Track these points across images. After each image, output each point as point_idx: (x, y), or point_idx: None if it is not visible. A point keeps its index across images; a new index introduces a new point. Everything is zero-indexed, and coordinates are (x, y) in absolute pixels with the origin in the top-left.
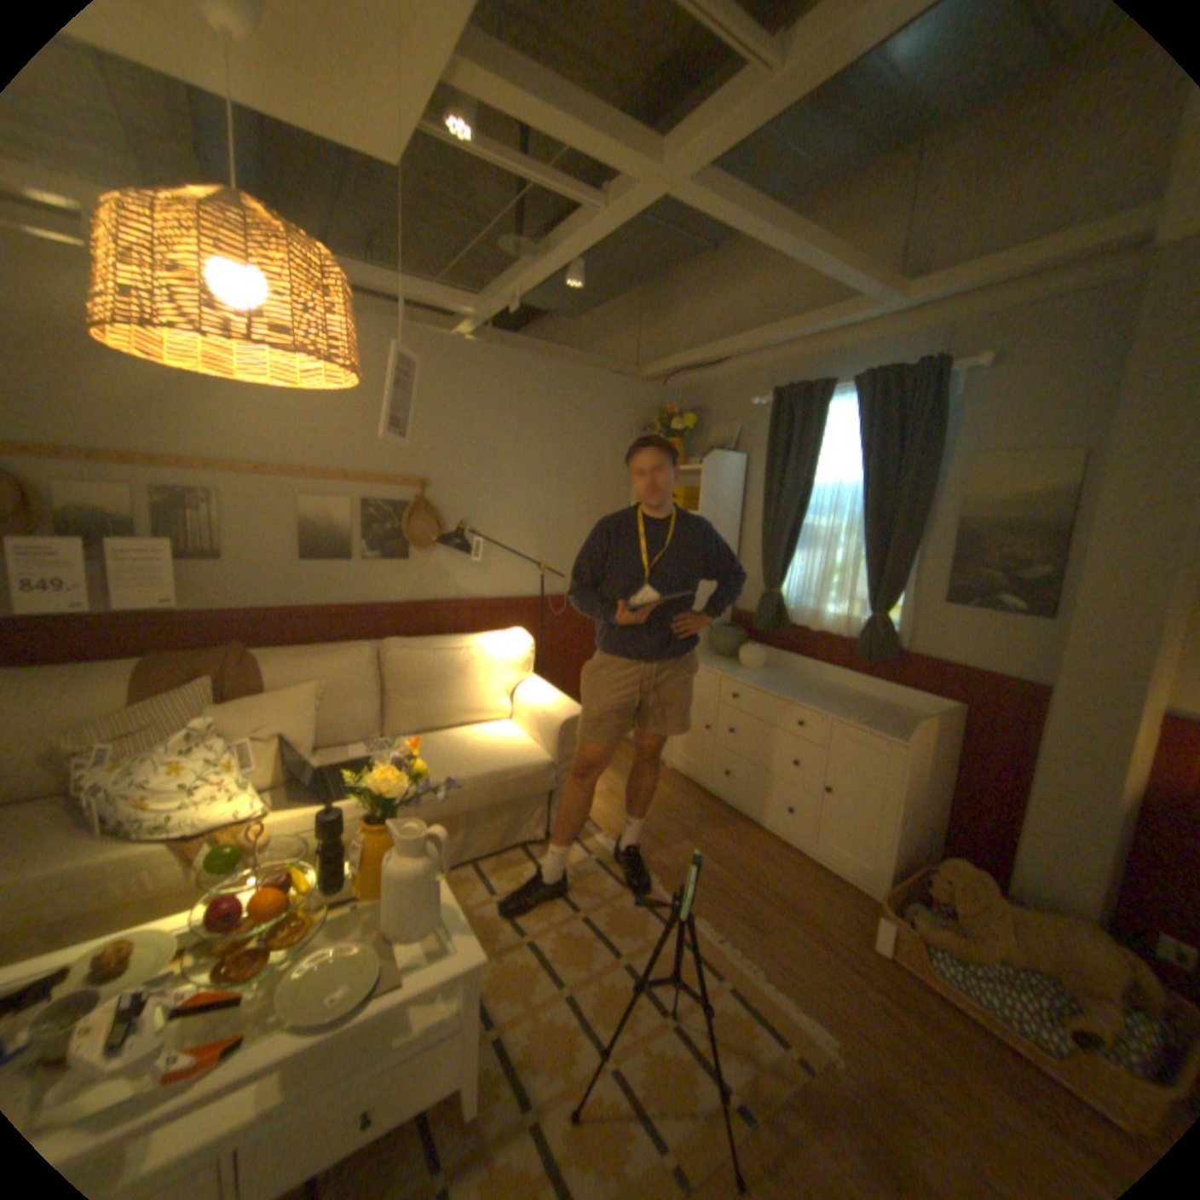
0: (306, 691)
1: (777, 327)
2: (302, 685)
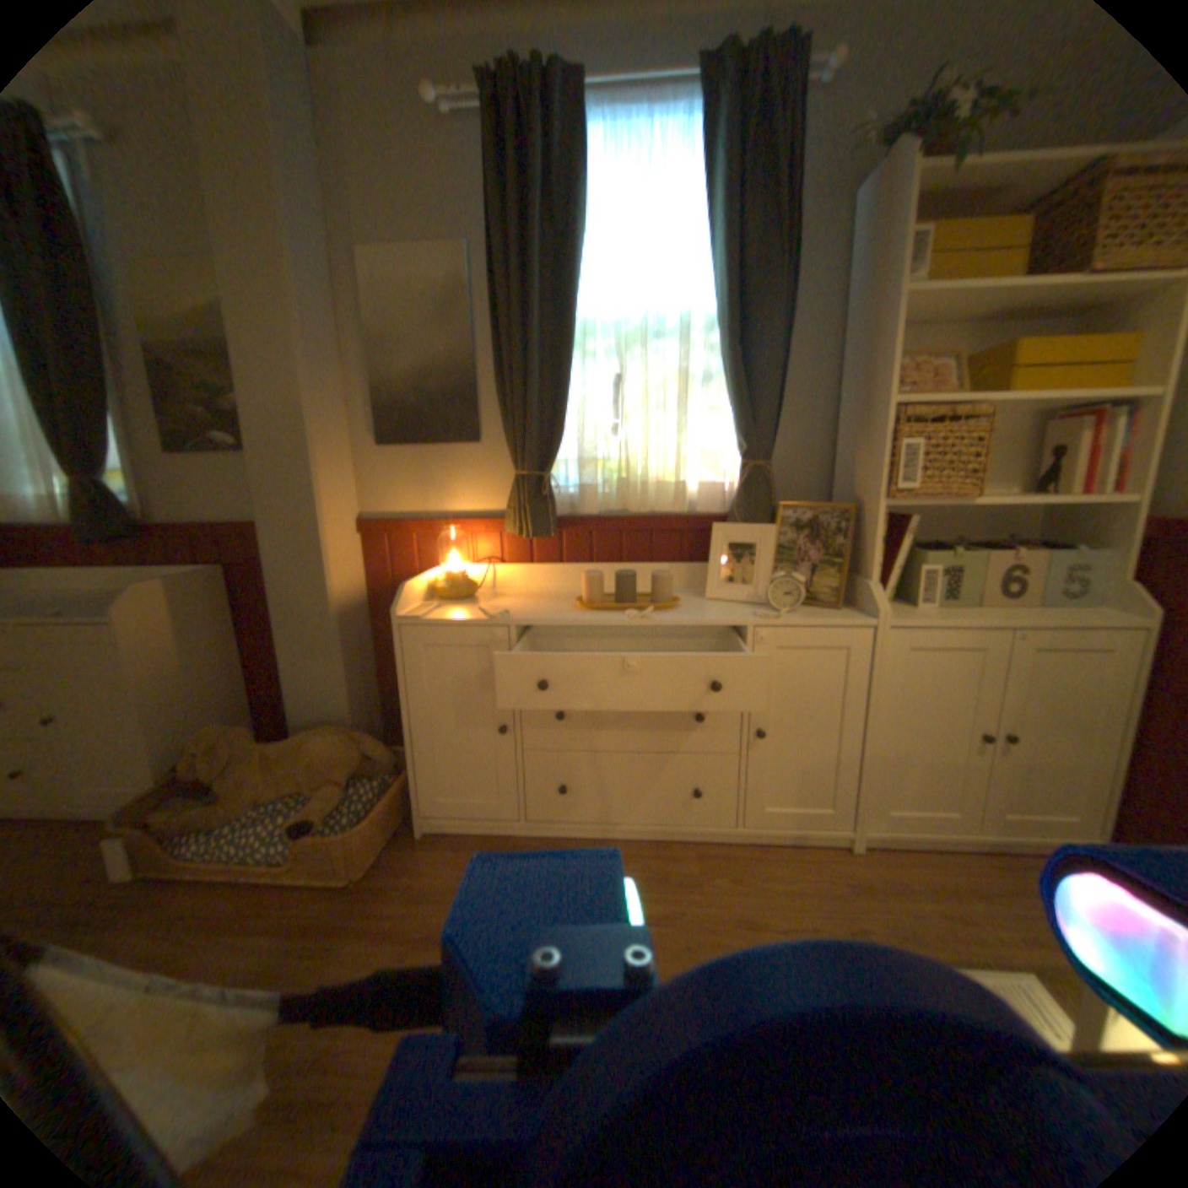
0: None
1: None
2: None
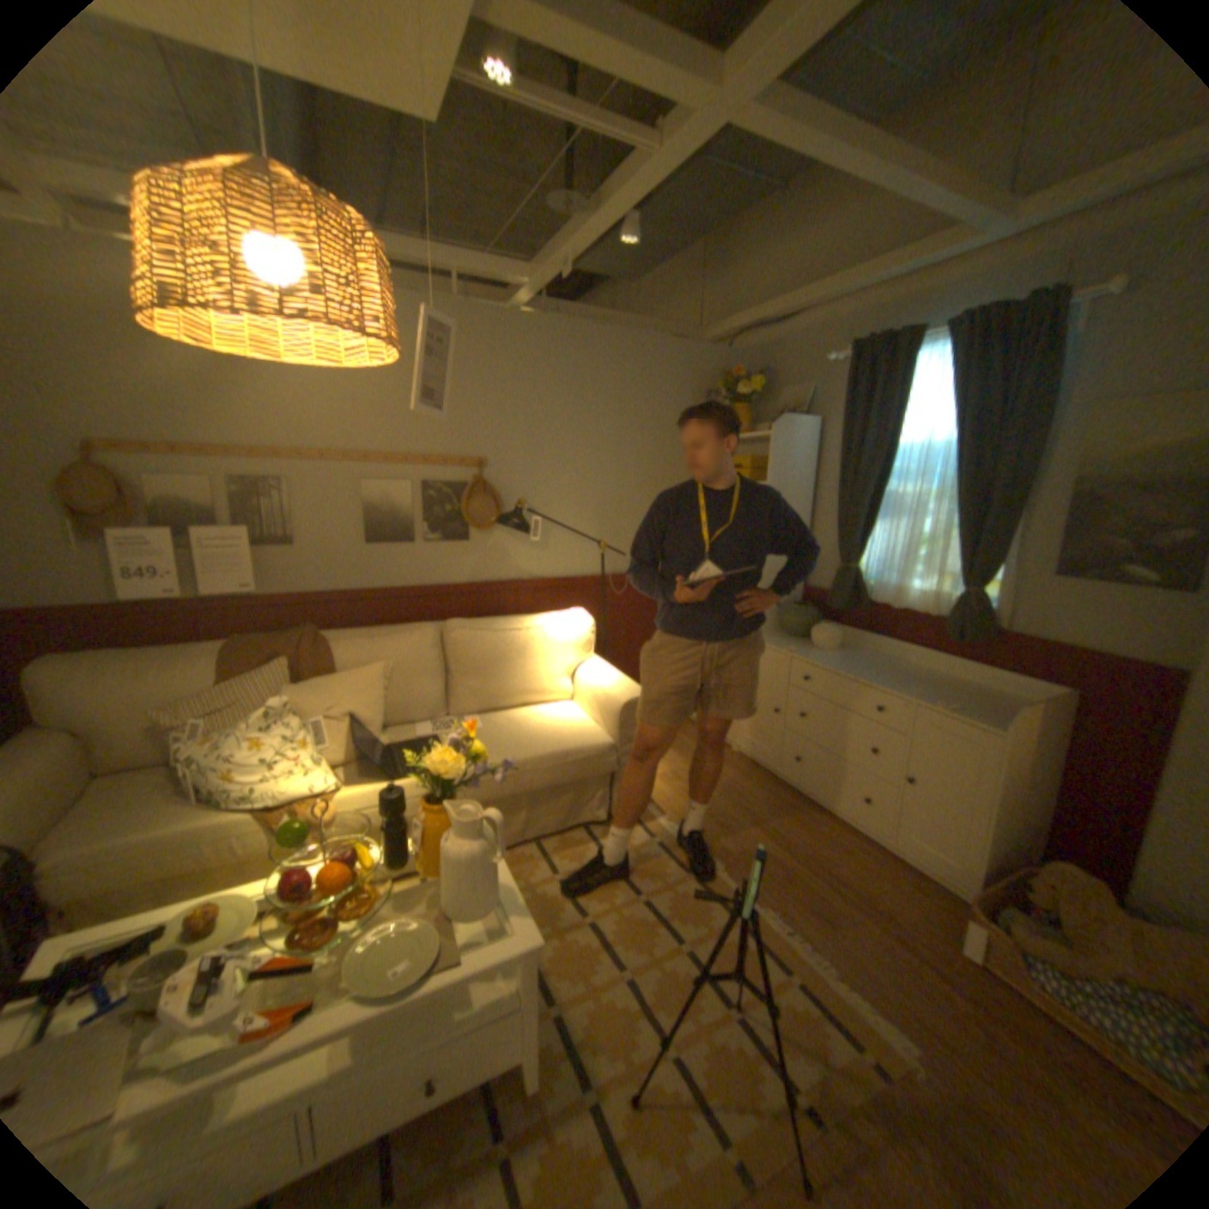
0: (373, 670)
1: (857, 270)
2: (370, 665)
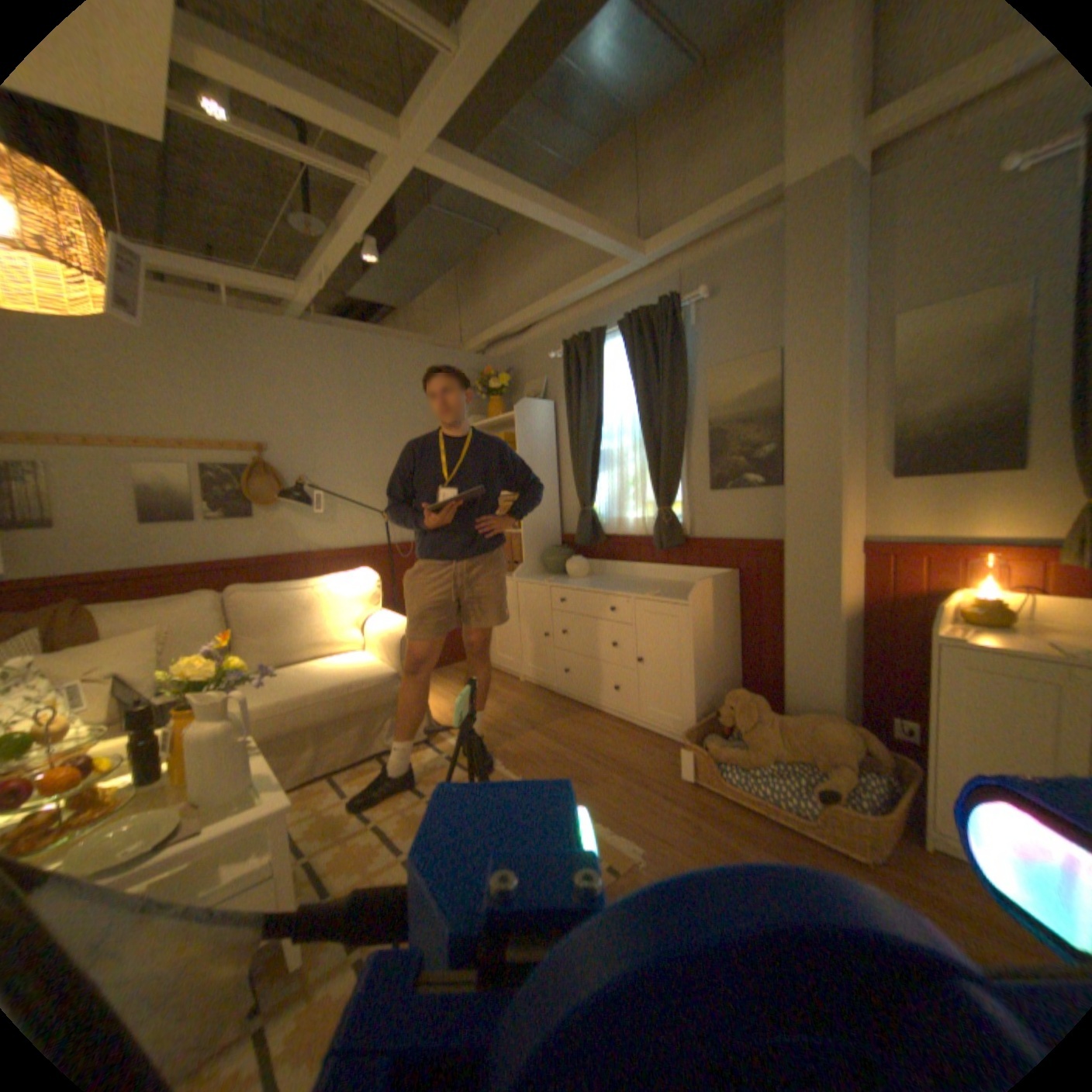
0: (144, 633)
1: (560, 291)
2: (140, 630)
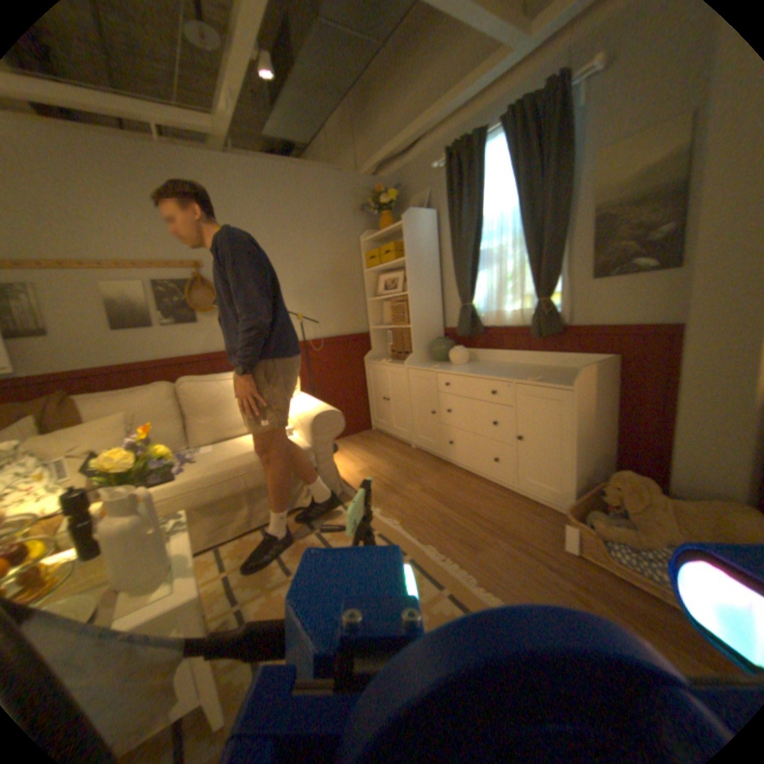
0: (114, 417)
1: (442, 100)
2: (112, 414)
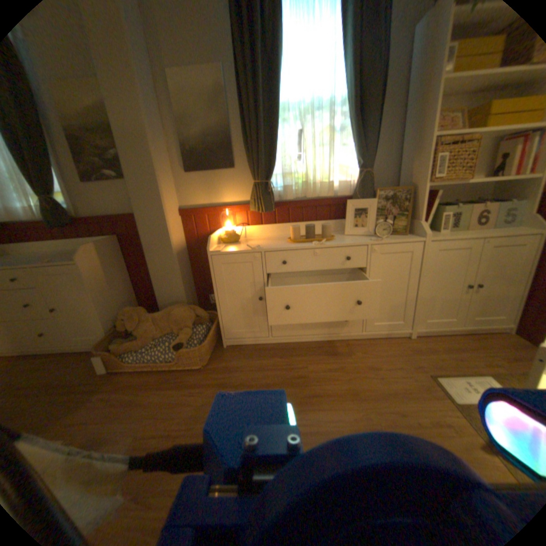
0: None
1: None
2: None
